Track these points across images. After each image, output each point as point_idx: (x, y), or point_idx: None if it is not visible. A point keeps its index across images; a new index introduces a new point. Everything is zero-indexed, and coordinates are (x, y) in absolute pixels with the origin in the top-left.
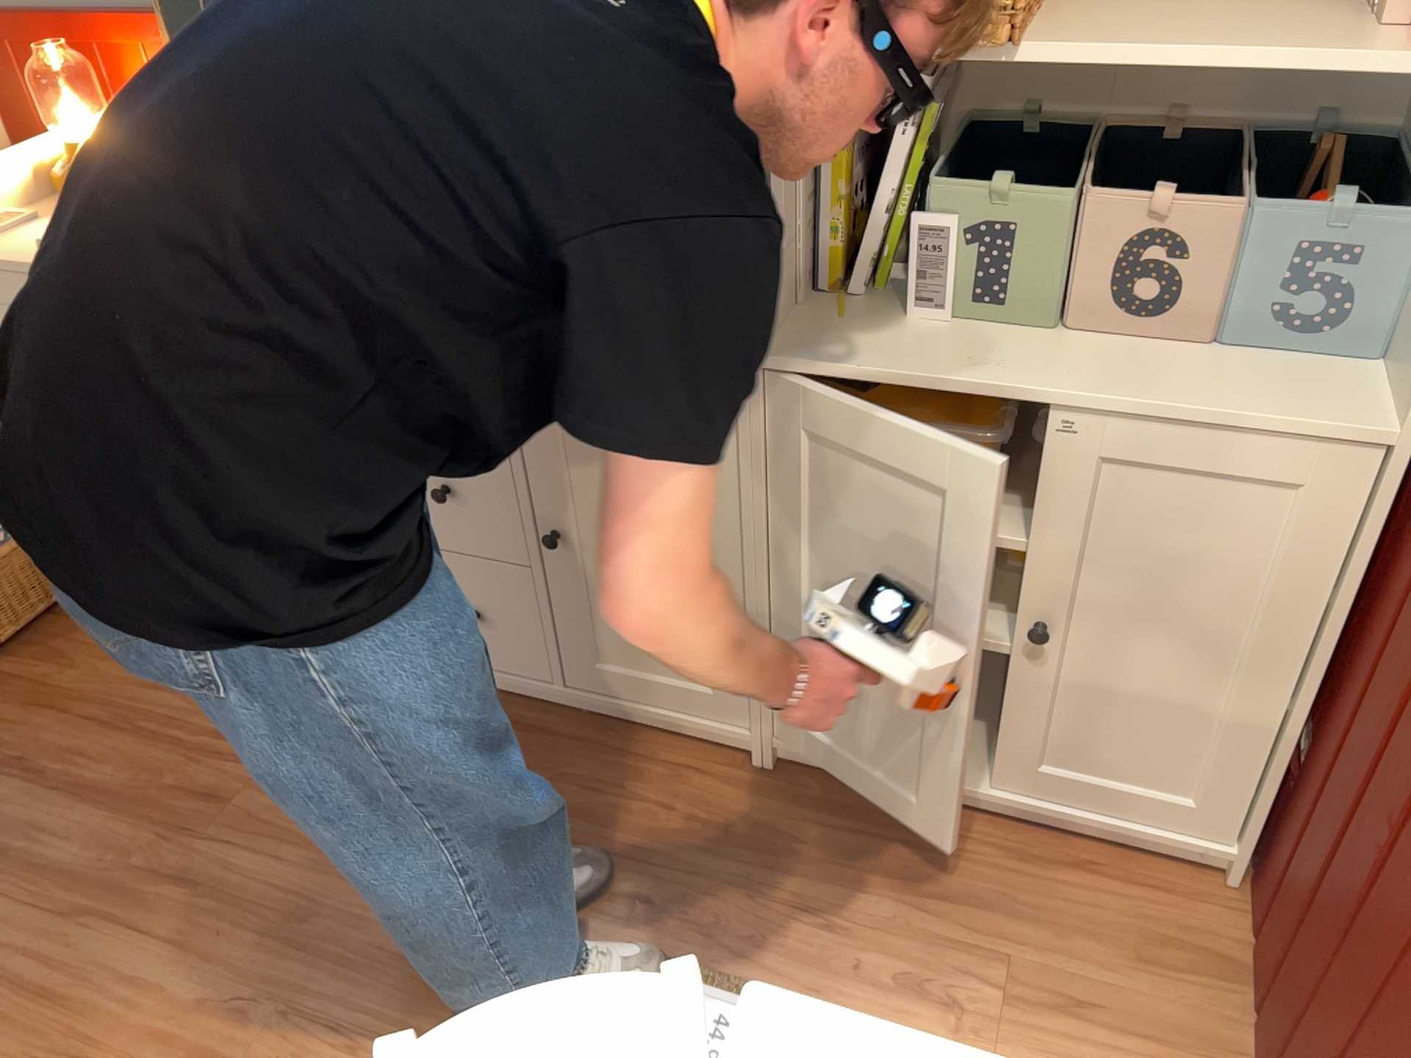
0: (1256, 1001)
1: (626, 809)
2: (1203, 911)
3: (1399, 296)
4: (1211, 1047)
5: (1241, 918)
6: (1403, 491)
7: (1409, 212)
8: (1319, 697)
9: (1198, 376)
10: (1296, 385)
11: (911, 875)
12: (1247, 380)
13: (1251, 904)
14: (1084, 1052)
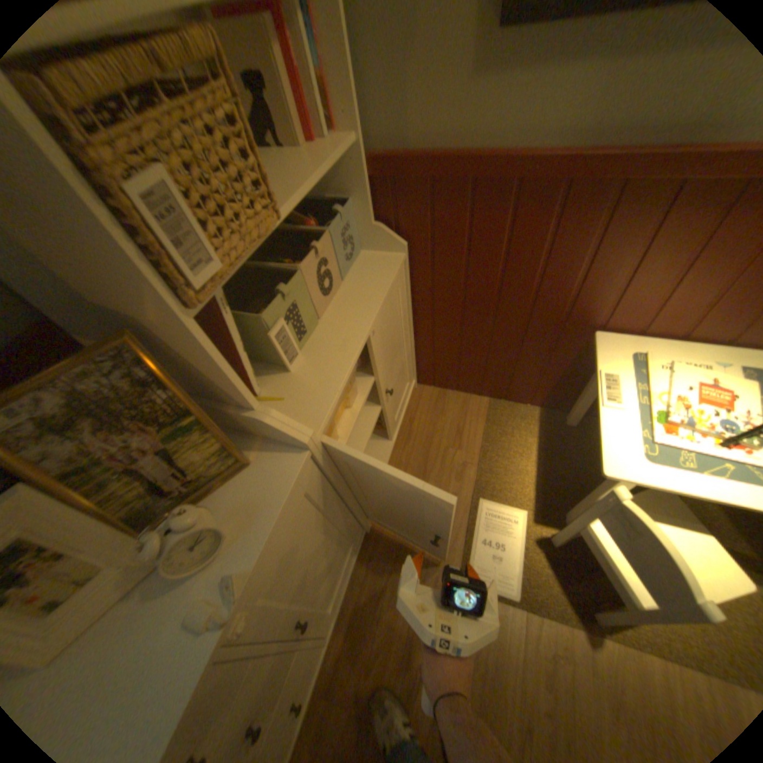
0: (458, 387)
1: (392, 597)
2: (426, 395)
3: (361, 224)
4: (467, 401)
5: (428, 386)
6: (411, 265)
7: (343, 200)
8: (415, 329)
9: (361, 287)
10: (370, 267)
11: (419, 474)
12: (366, 276)
13: (428, 381)
14: (475, 431)
